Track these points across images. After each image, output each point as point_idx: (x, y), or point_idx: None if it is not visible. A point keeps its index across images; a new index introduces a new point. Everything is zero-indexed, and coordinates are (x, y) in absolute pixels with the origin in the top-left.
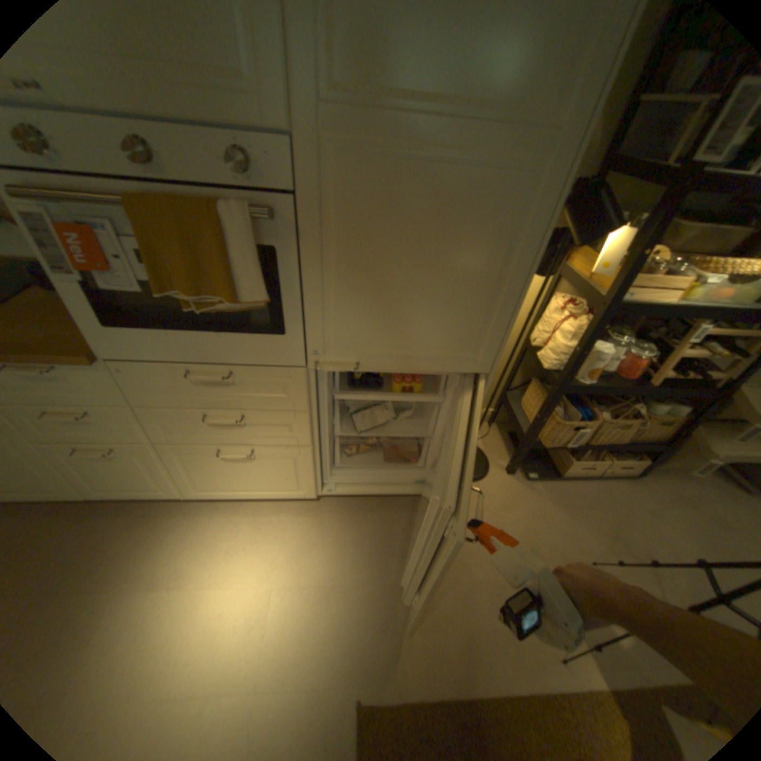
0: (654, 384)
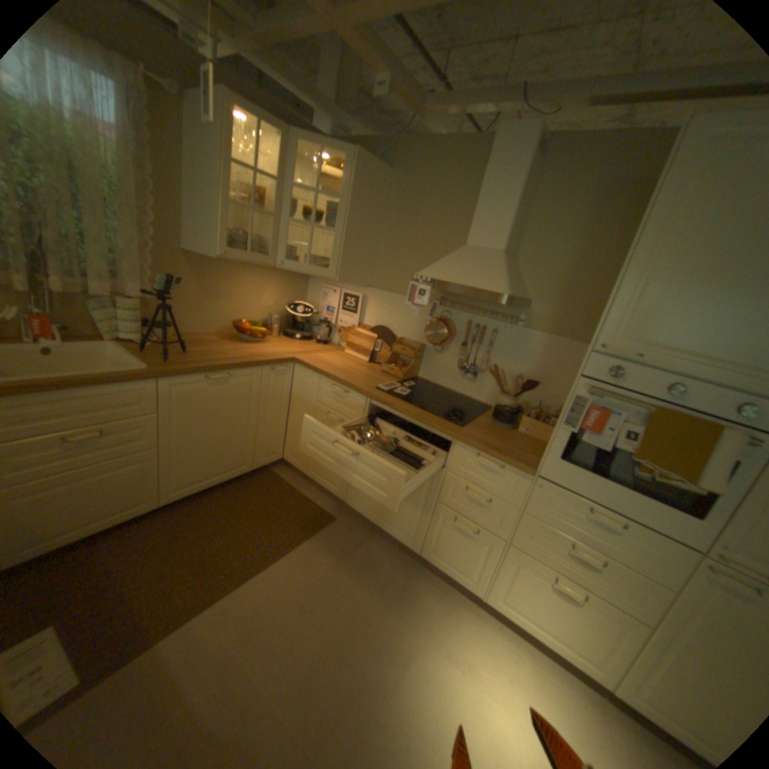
0: None
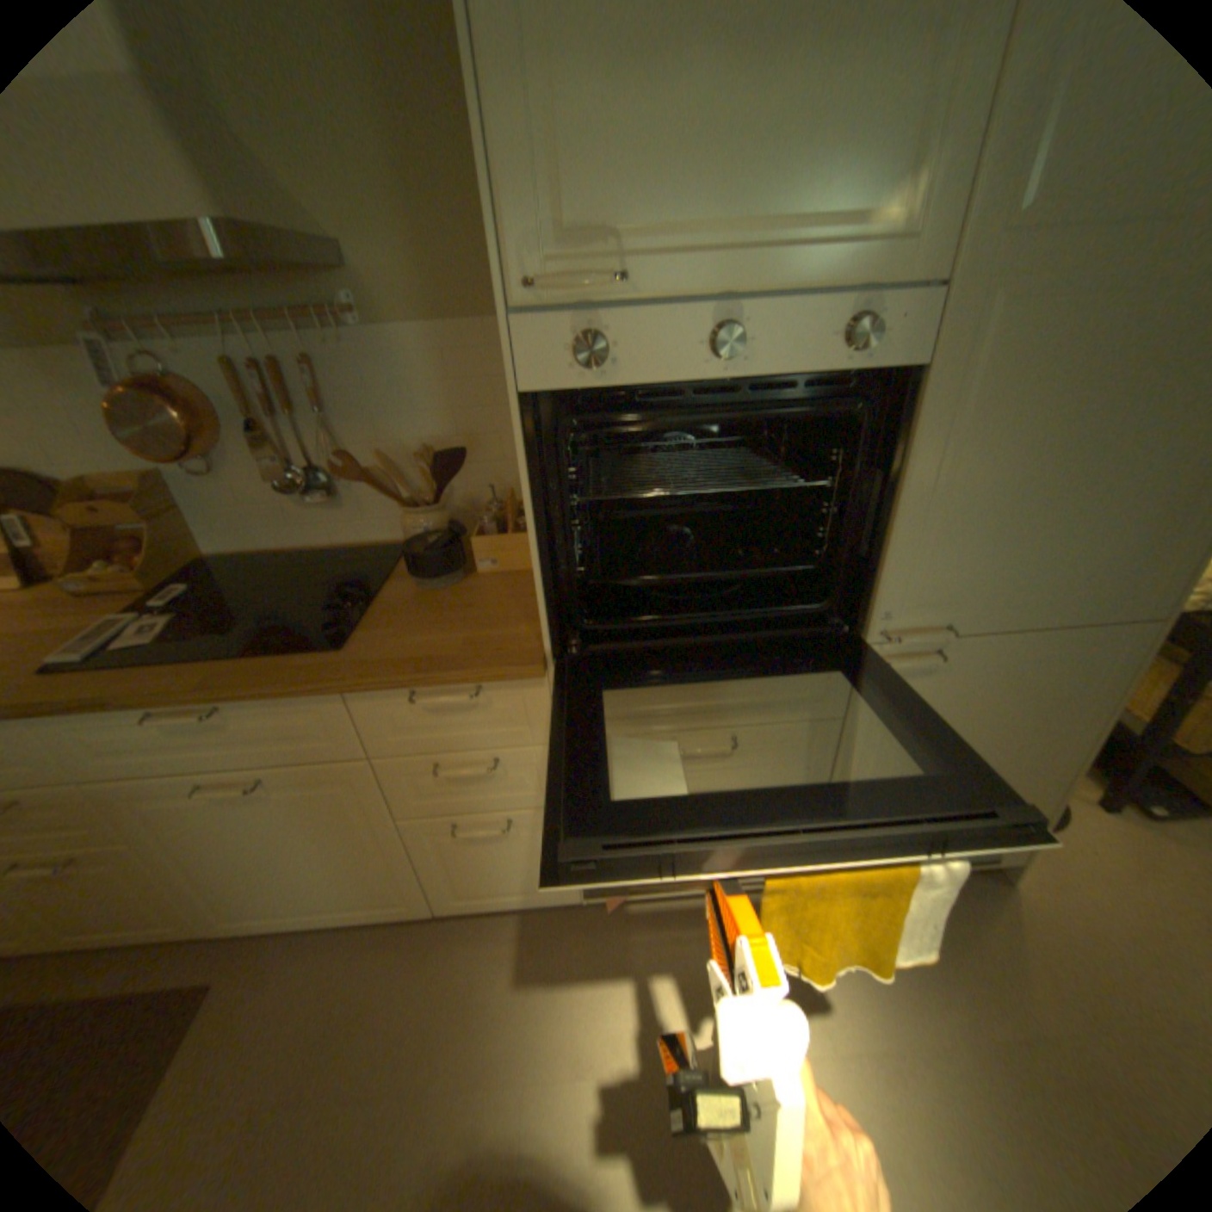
0: None
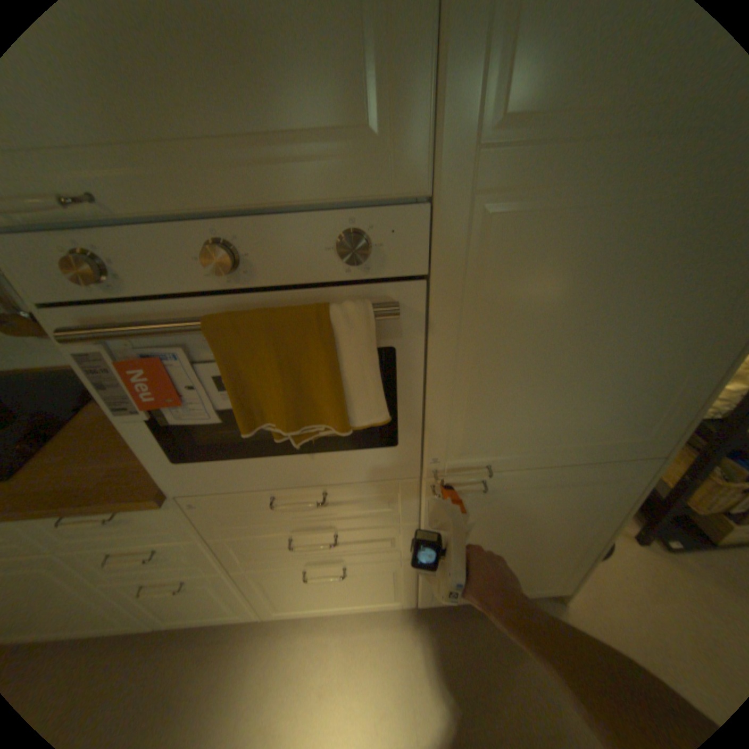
0: None
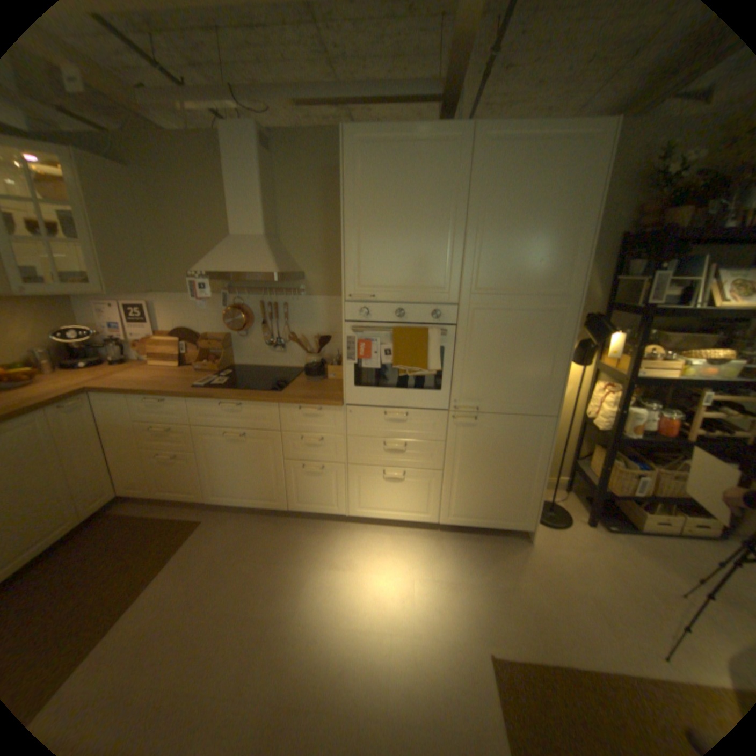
0: (690, 441)
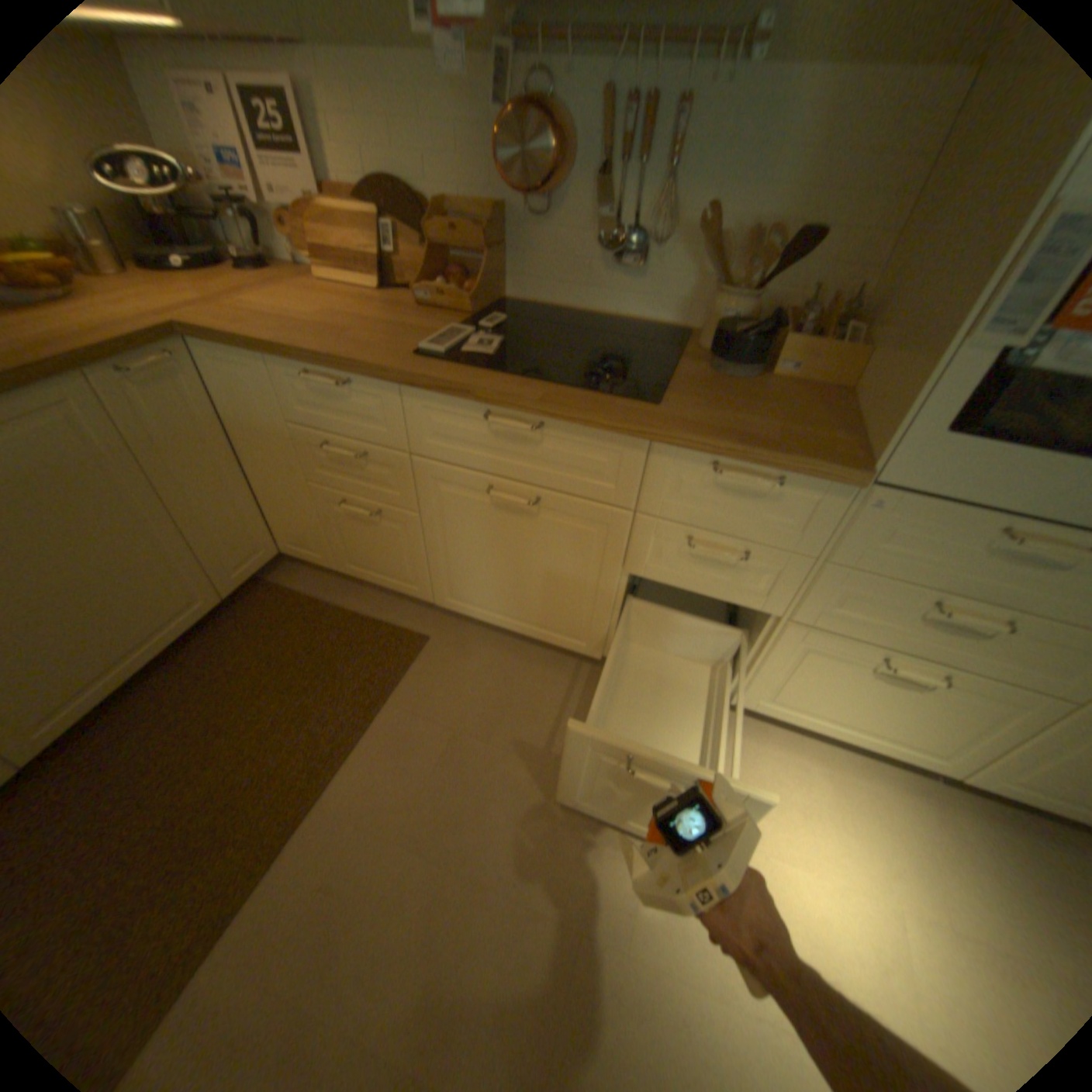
0: None
